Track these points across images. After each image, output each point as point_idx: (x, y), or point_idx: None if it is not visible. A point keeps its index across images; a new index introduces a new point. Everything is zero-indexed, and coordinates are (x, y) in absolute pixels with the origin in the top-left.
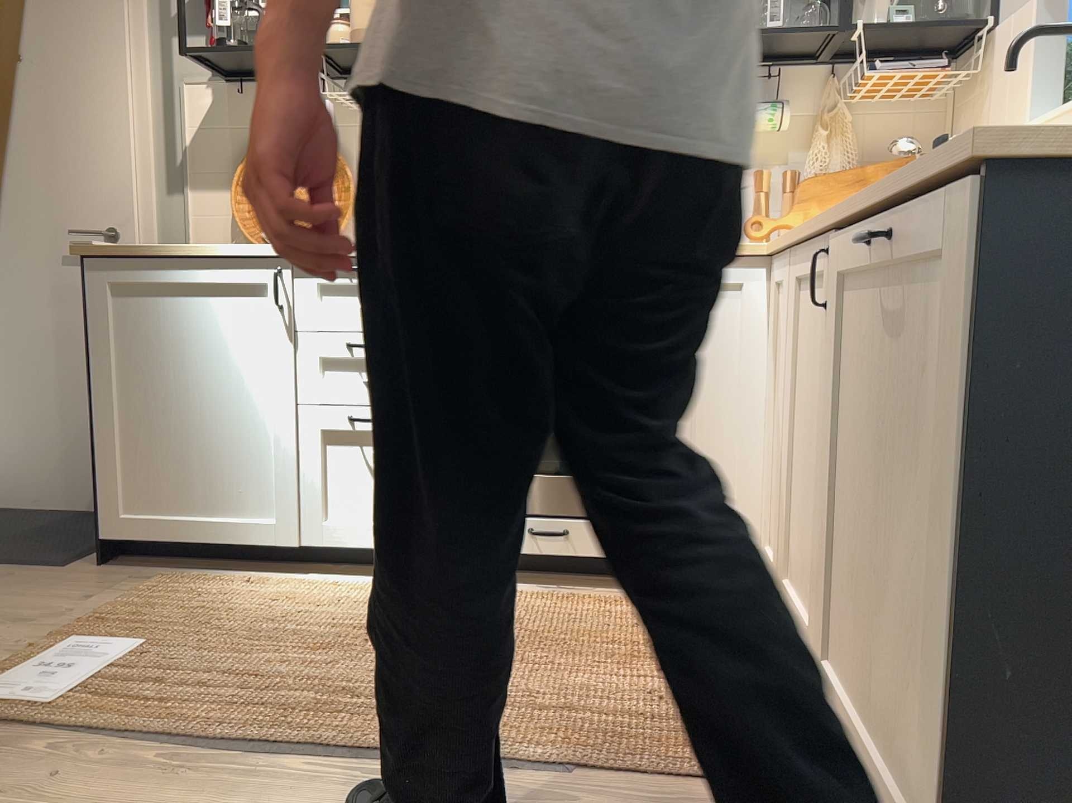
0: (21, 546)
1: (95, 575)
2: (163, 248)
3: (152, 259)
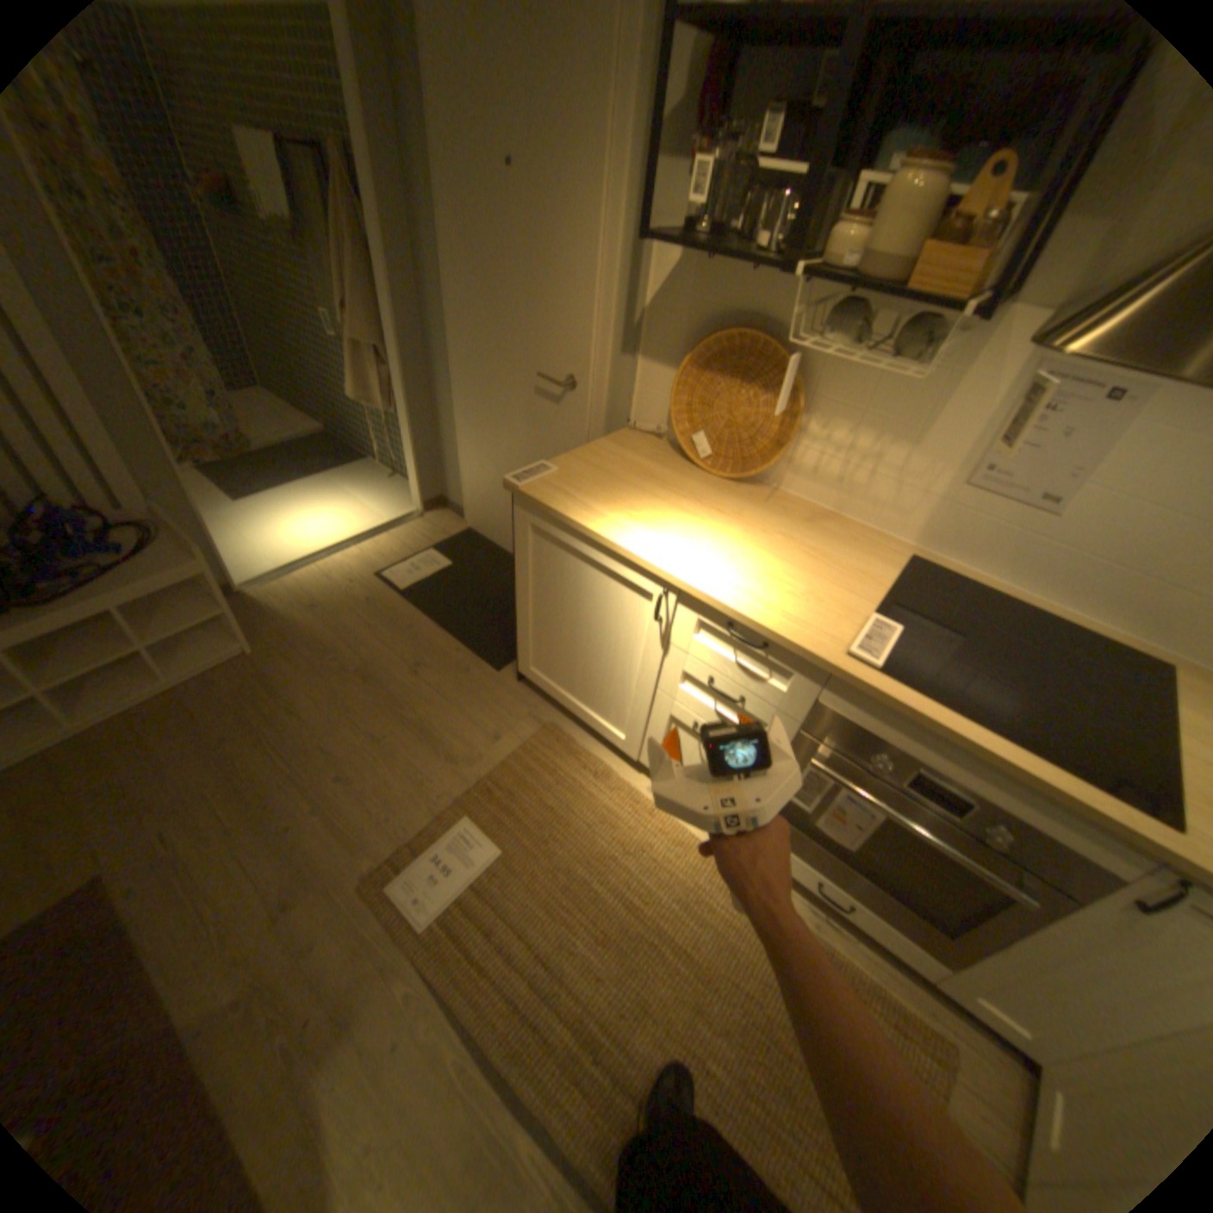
0: (486, 620)
1: (512, 695)
2: (572, 519)
3: (563, 522)
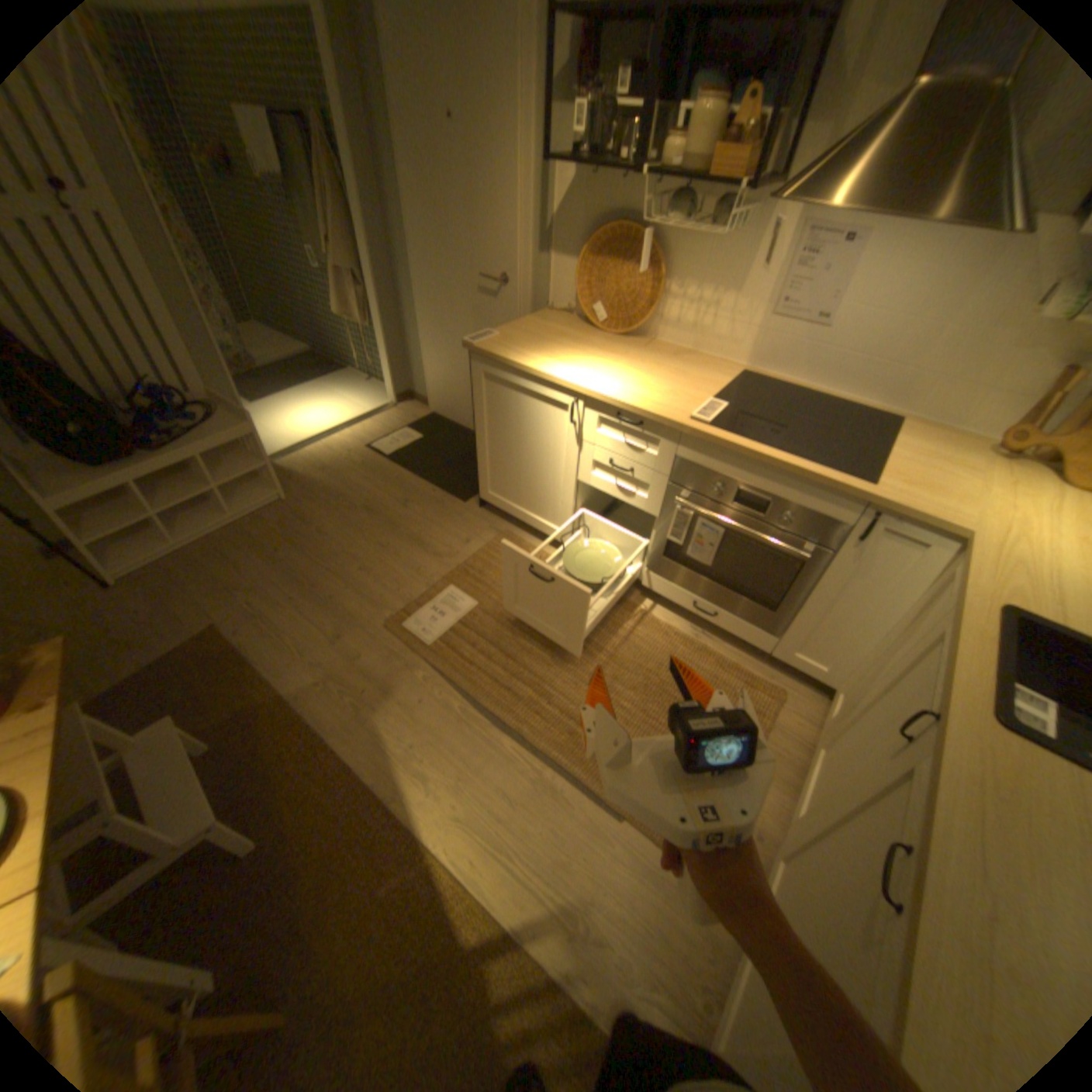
0: (453, 471)
1: (477, 516)
2: (511, 360)
3: (505, 364)
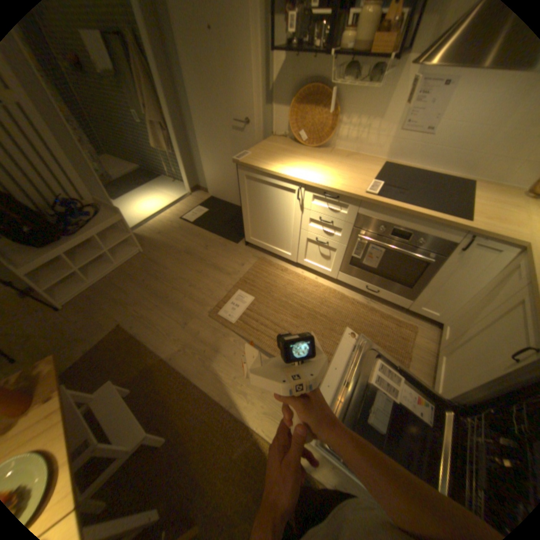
0: (227, 227)
1: (244, 250)
2: (260, 168)
3: (257, 170)
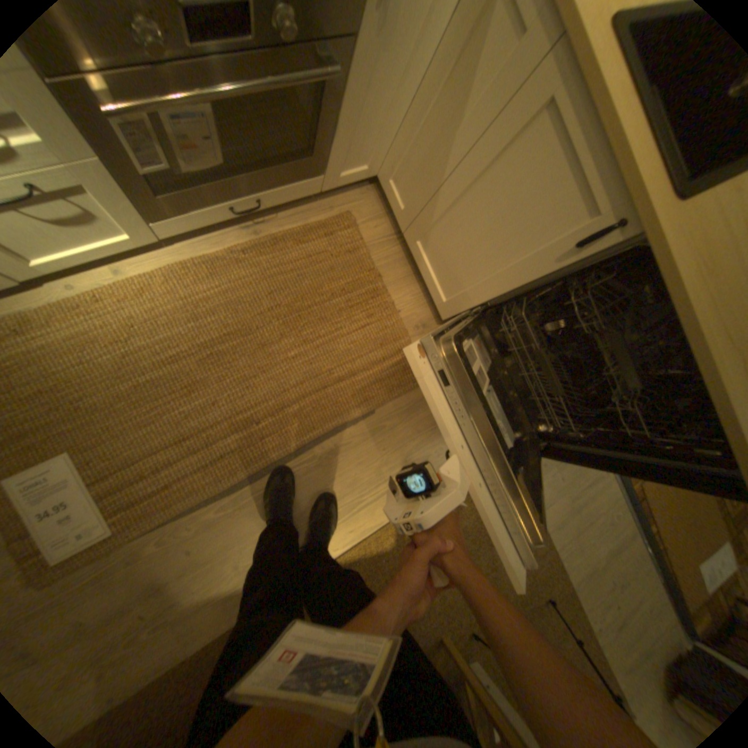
0: None
1: None
2: None
3: None
